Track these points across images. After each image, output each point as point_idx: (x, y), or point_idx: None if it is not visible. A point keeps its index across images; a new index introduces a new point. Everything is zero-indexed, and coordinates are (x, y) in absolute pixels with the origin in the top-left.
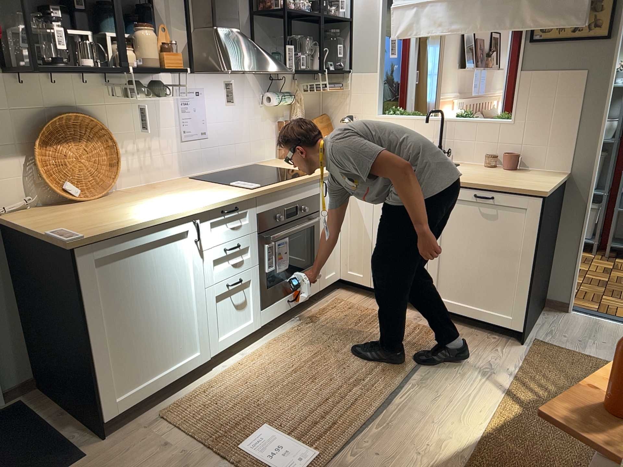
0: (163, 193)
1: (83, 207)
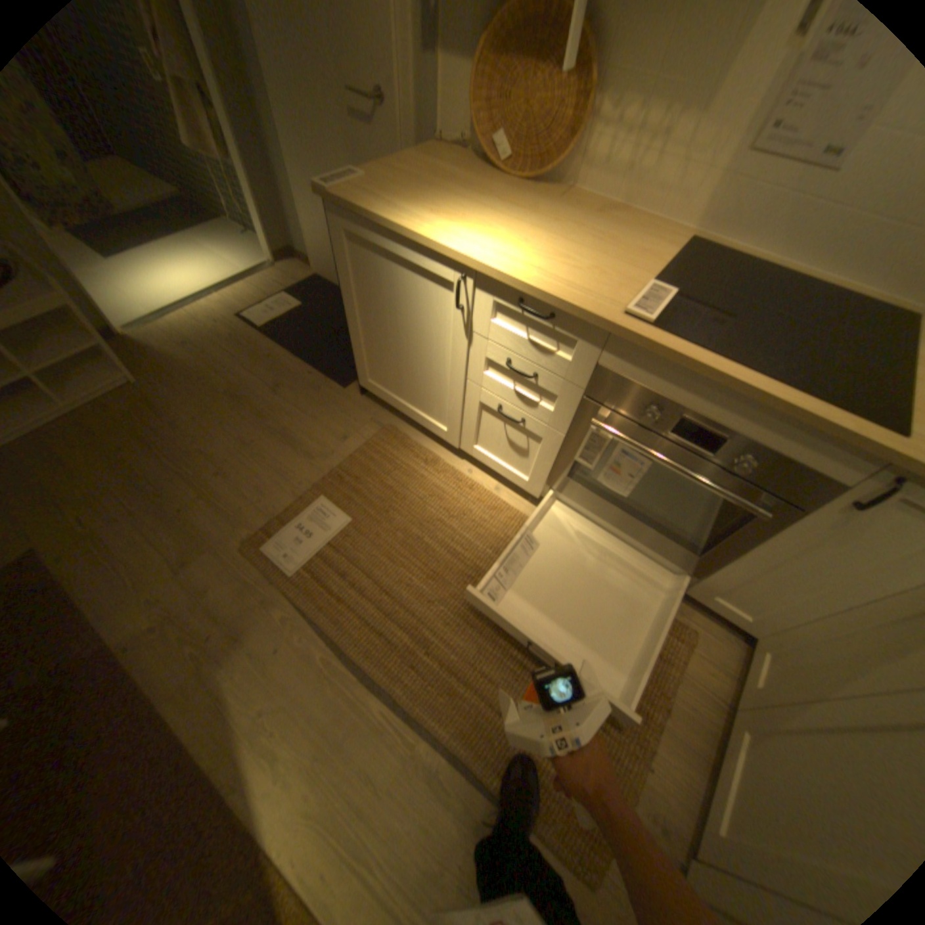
0: (574, 221)
1: (476, 174)
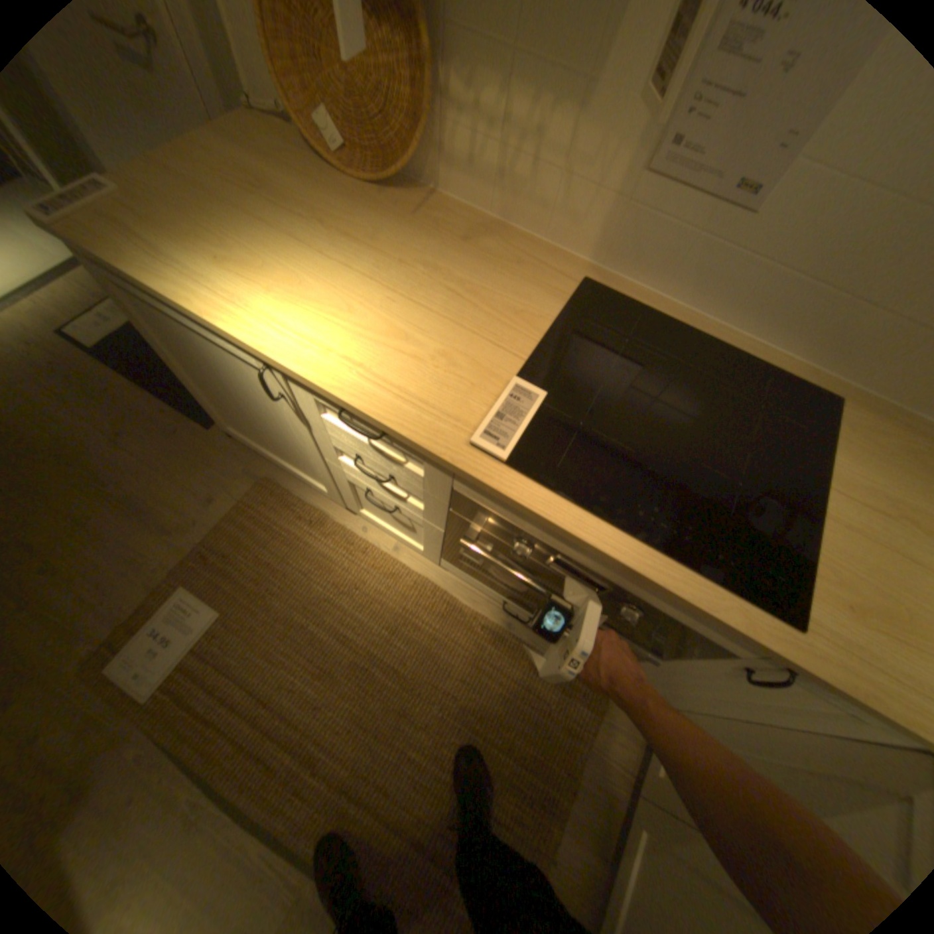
0: (425, 262)
1: (294, 177)
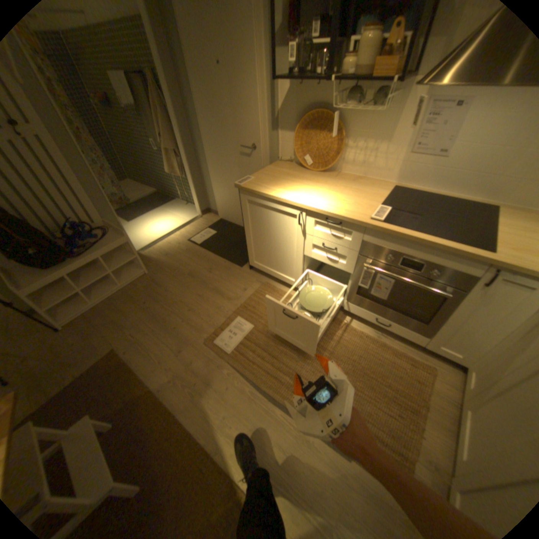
0: (343, 185)
1: (298, 172)
